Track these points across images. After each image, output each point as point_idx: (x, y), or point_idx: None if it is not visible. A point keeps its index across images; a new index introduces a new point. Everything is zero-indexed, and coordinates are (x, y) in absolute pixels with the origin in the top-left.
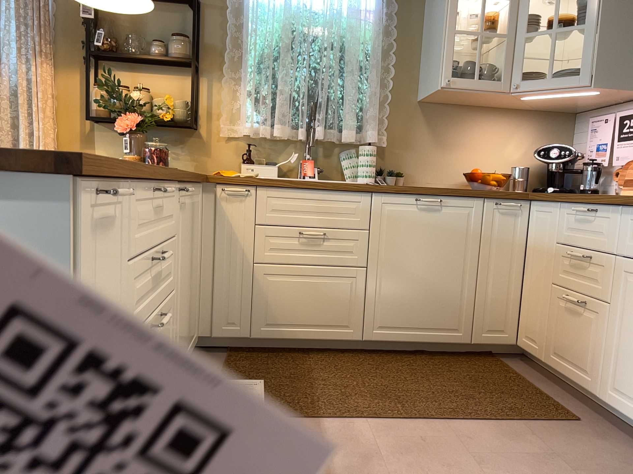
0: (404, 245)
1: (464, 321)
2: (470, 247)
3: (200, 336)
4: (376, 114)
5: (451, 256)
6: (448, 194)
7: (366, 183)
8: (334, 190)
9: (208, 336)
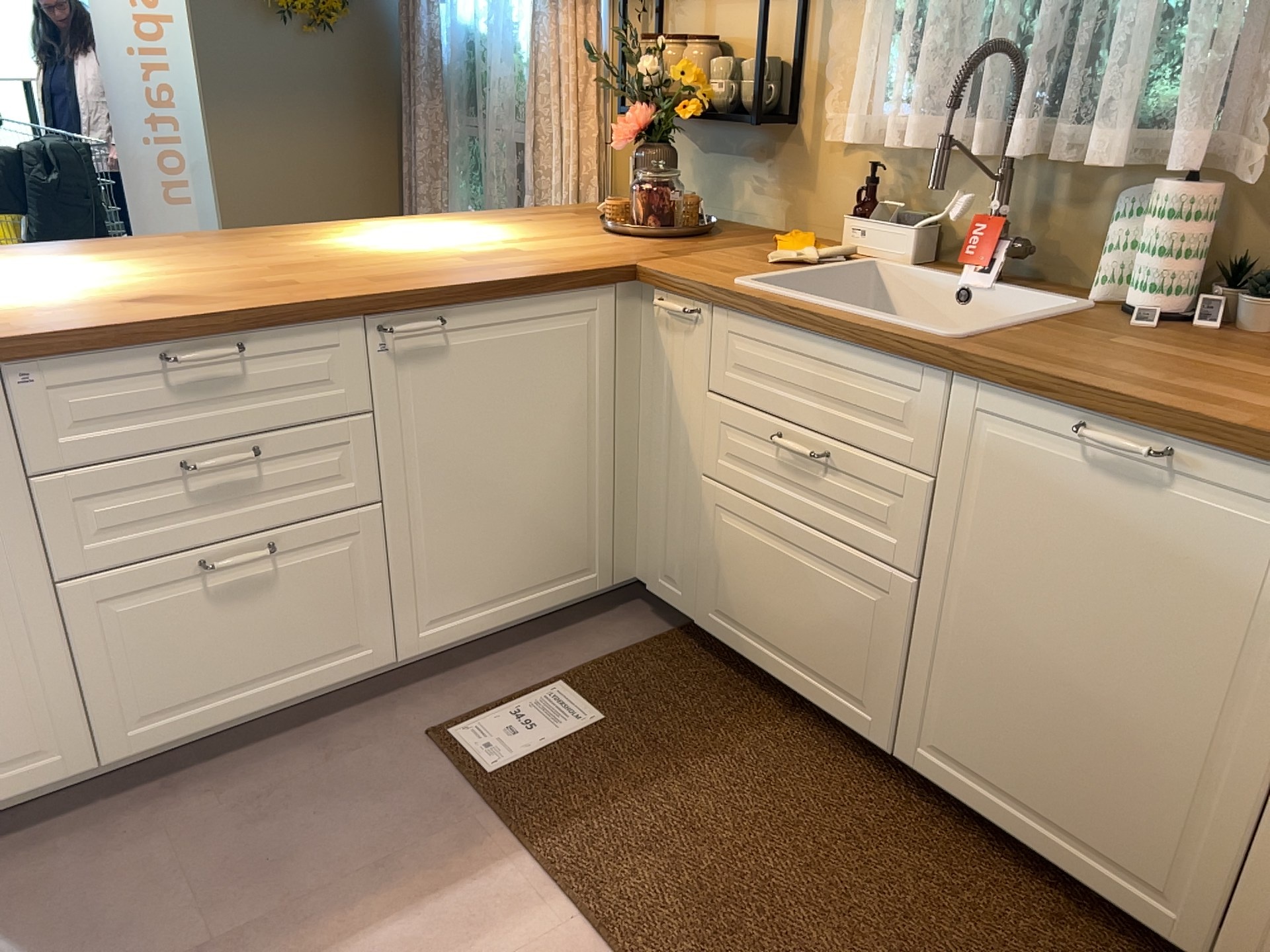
0: (1022, 557)
1: (1189, 882)
2: (1263, 661)
3: (637, 578)
4: (1260, 64)
5: (1178, 658)
6: (1197, 442)
7: (948, 340)
8: (859, 345)
9: (646, 583)
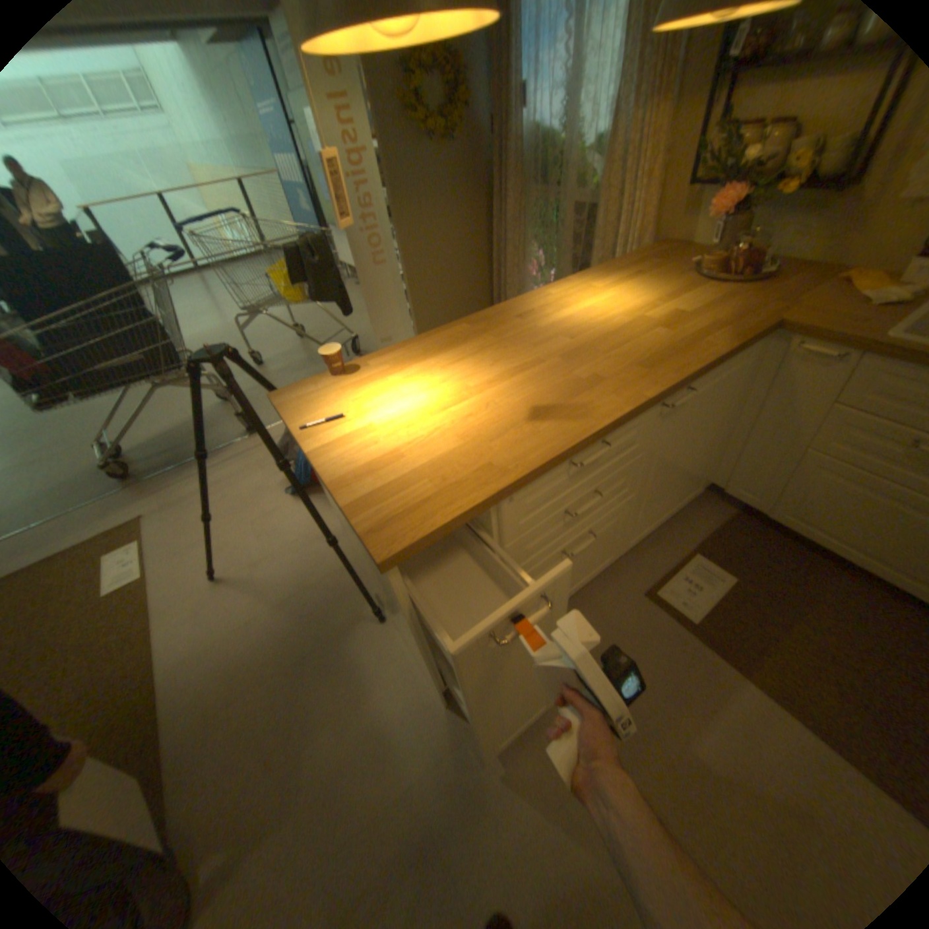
0: None
1: None
2: None
3: (714, 484)
4: None
5: None
6: None
7: None
8: None
9: (722, 487)
